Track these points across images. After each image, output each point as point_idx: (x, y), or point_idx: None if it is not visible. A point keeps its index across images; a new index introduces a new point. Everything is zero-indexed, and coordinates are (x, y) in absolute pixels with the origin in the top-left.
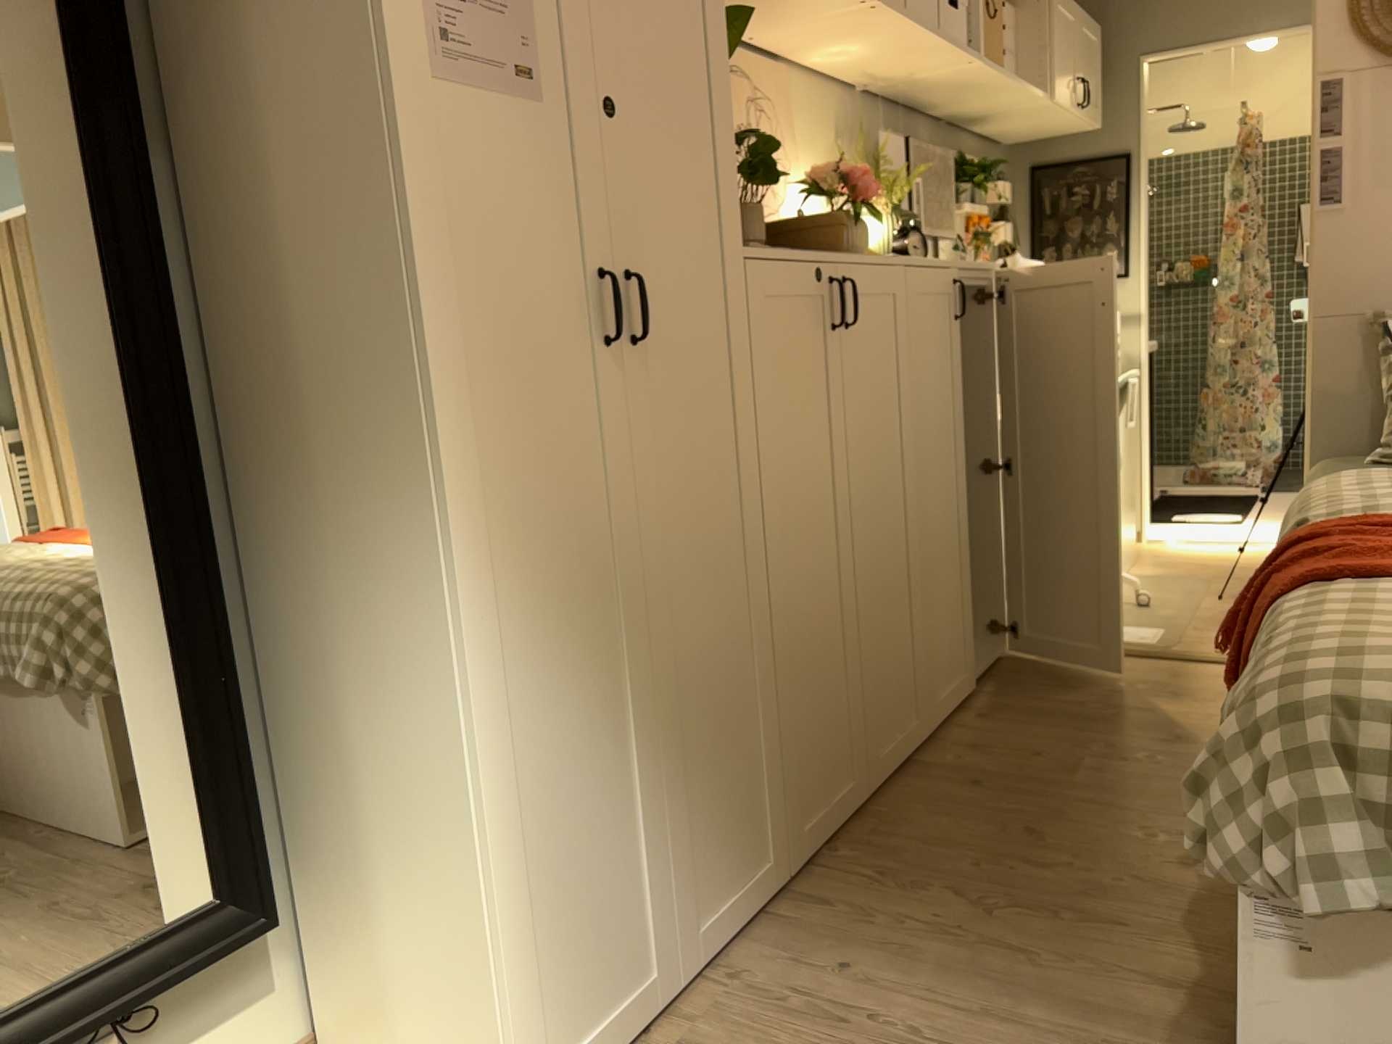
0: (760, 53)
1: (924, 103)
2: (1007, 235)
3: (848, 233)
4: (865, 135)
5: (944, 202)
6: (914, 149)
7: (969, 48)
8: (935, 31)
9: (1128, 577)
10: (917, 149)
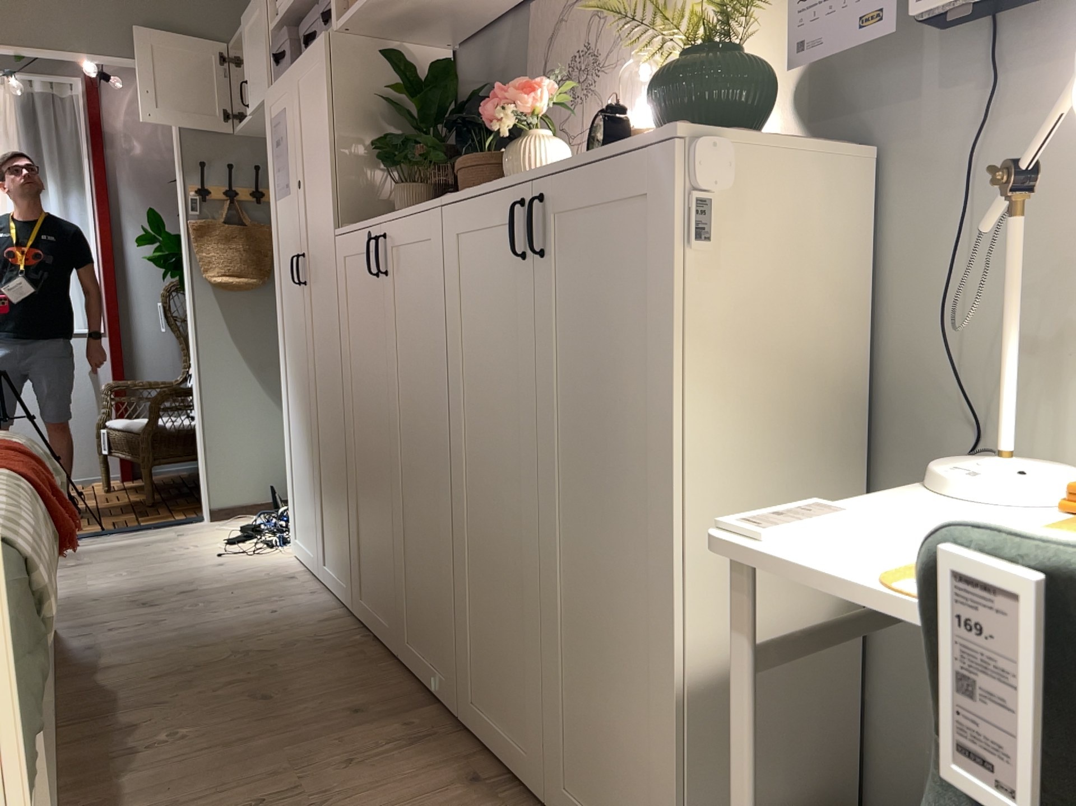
0: None
1: None
2: None
3: (506, 164)
4: None
5: None
6: None
7: None
8: None
9: None
10: None
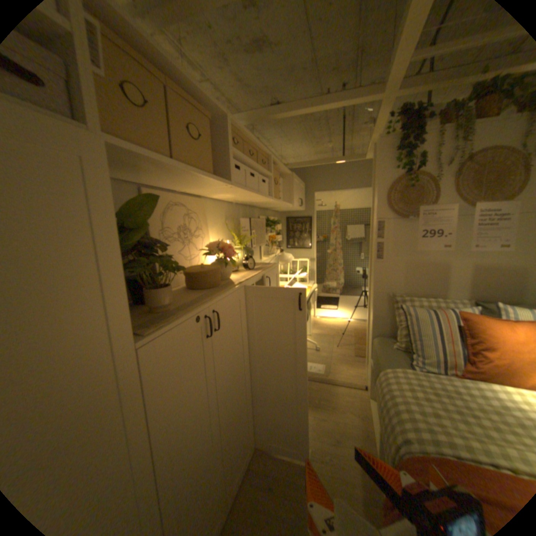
0: (192, 195)
1: (256, 205)
2: (280, 237)
3: (223, 269)
4: (236, 217)
5: (262, 232)
6: (253, 218)
7: (269, 196)
8: (257, 193)
9: (313, 342)
10: (254, 218)
